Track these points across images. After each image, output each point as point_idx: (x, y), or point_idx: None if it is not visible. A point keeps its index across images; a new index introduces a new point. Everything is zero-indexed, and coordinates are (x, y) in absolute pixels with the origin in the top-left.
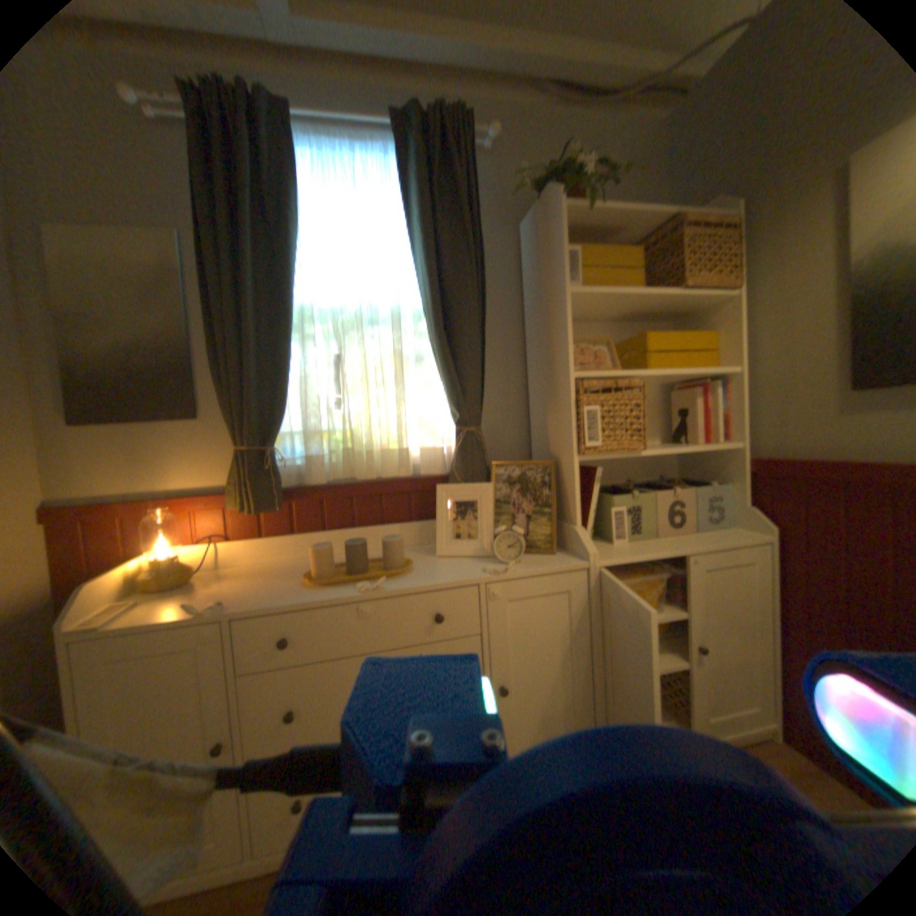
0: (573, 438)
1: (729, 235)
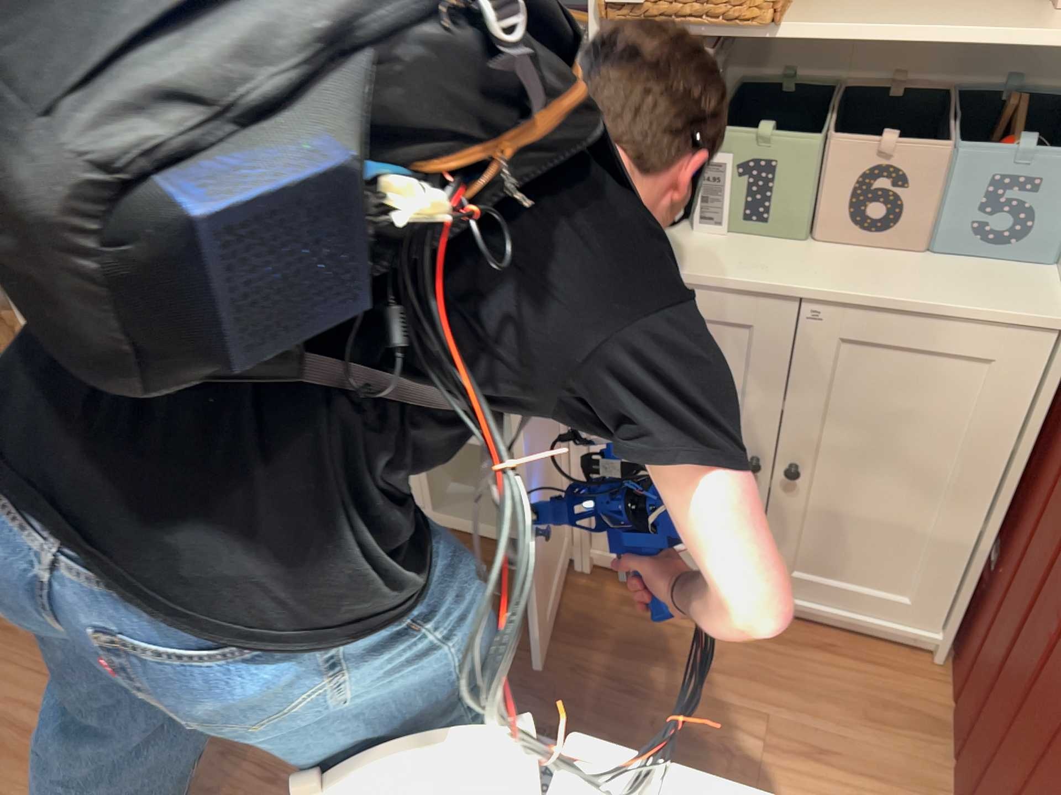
0: None
1: None
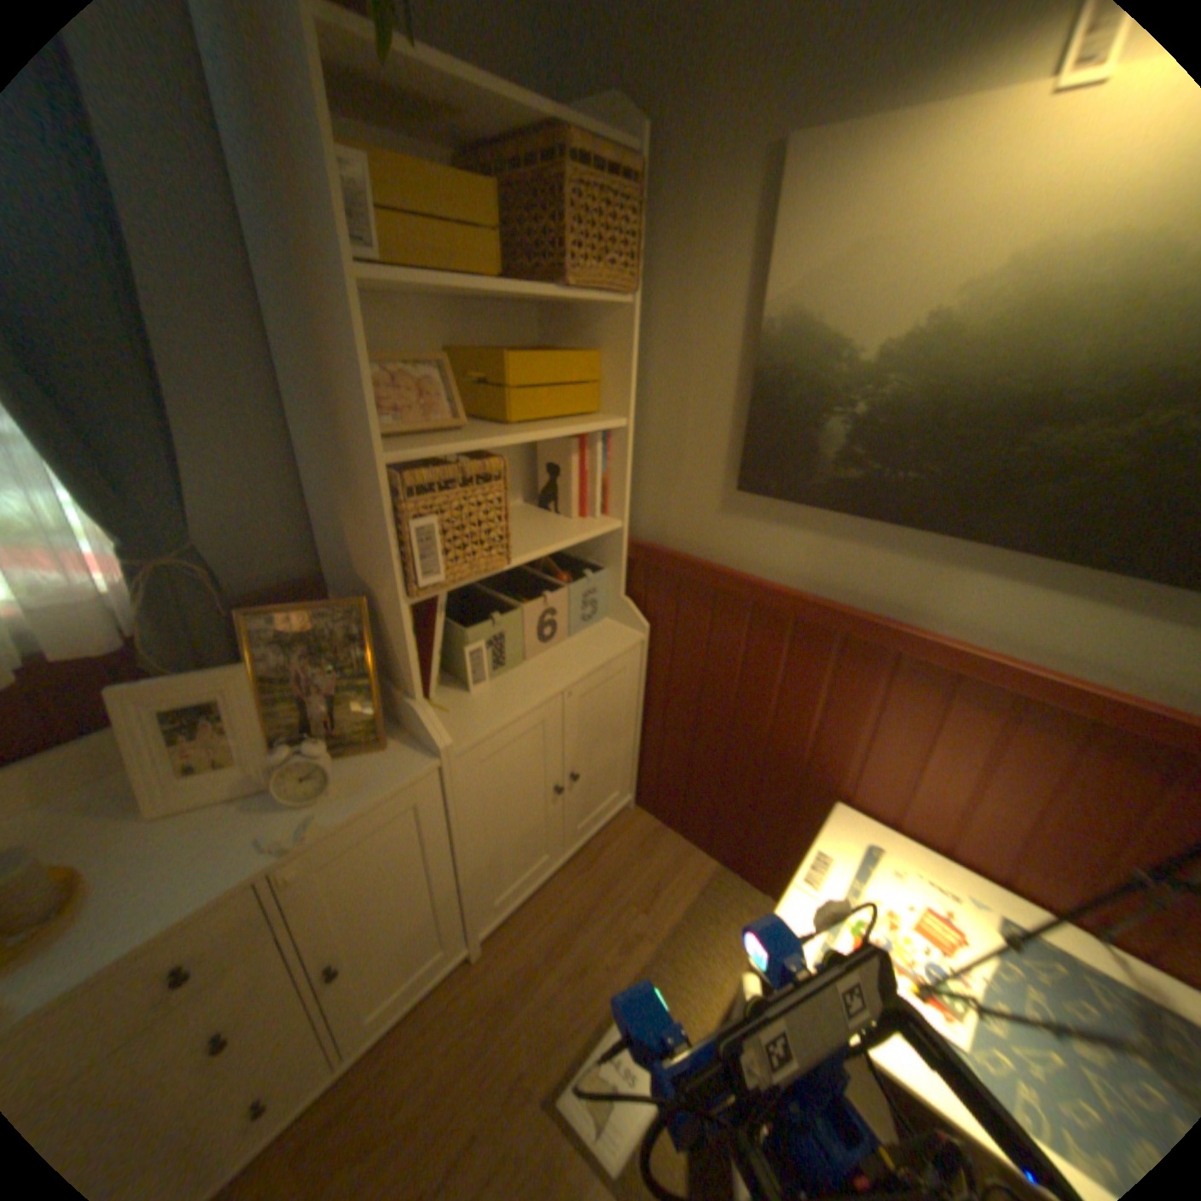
0: (394, 571)
1: (627, 184)
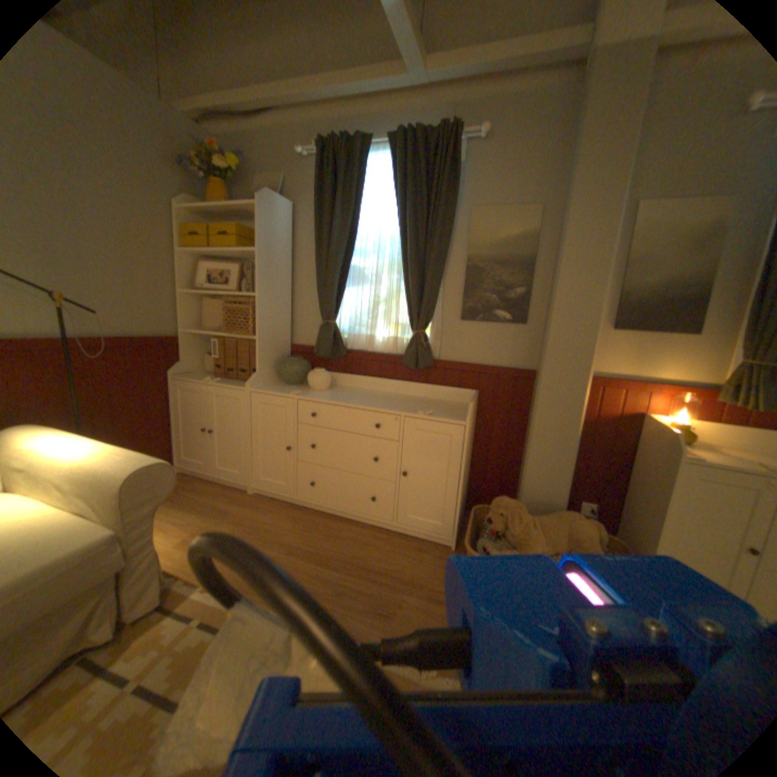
0: None
1: None
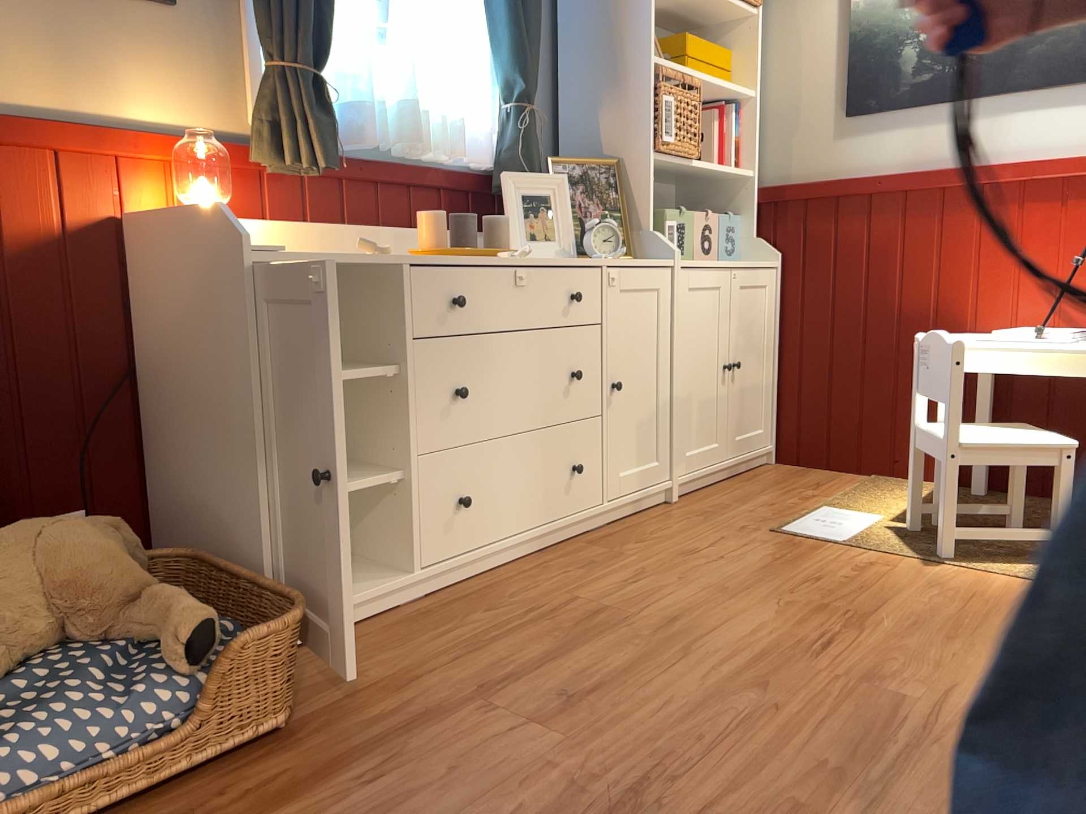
0: (648, 130)
1: None
